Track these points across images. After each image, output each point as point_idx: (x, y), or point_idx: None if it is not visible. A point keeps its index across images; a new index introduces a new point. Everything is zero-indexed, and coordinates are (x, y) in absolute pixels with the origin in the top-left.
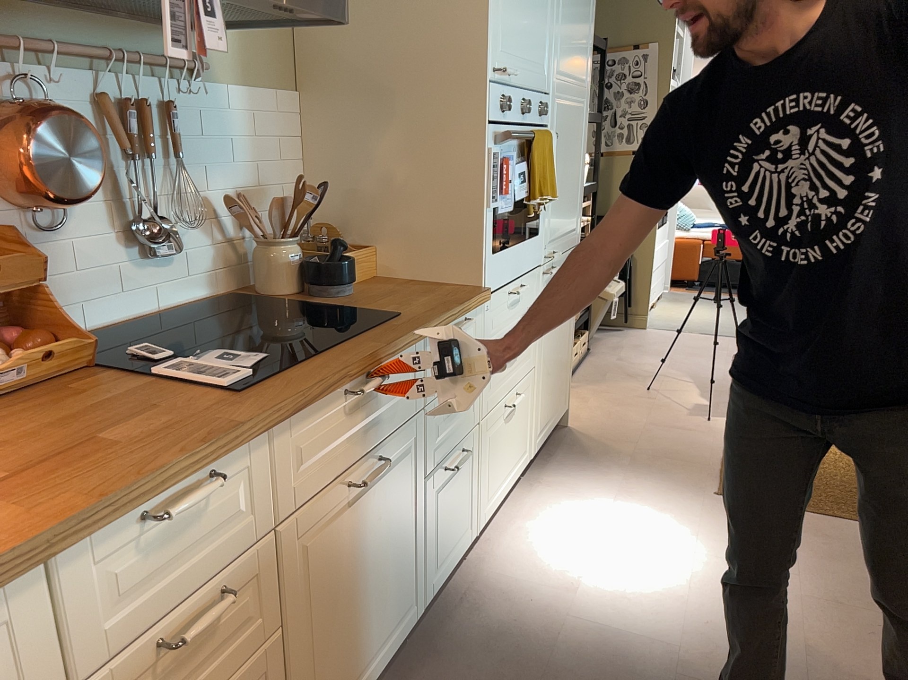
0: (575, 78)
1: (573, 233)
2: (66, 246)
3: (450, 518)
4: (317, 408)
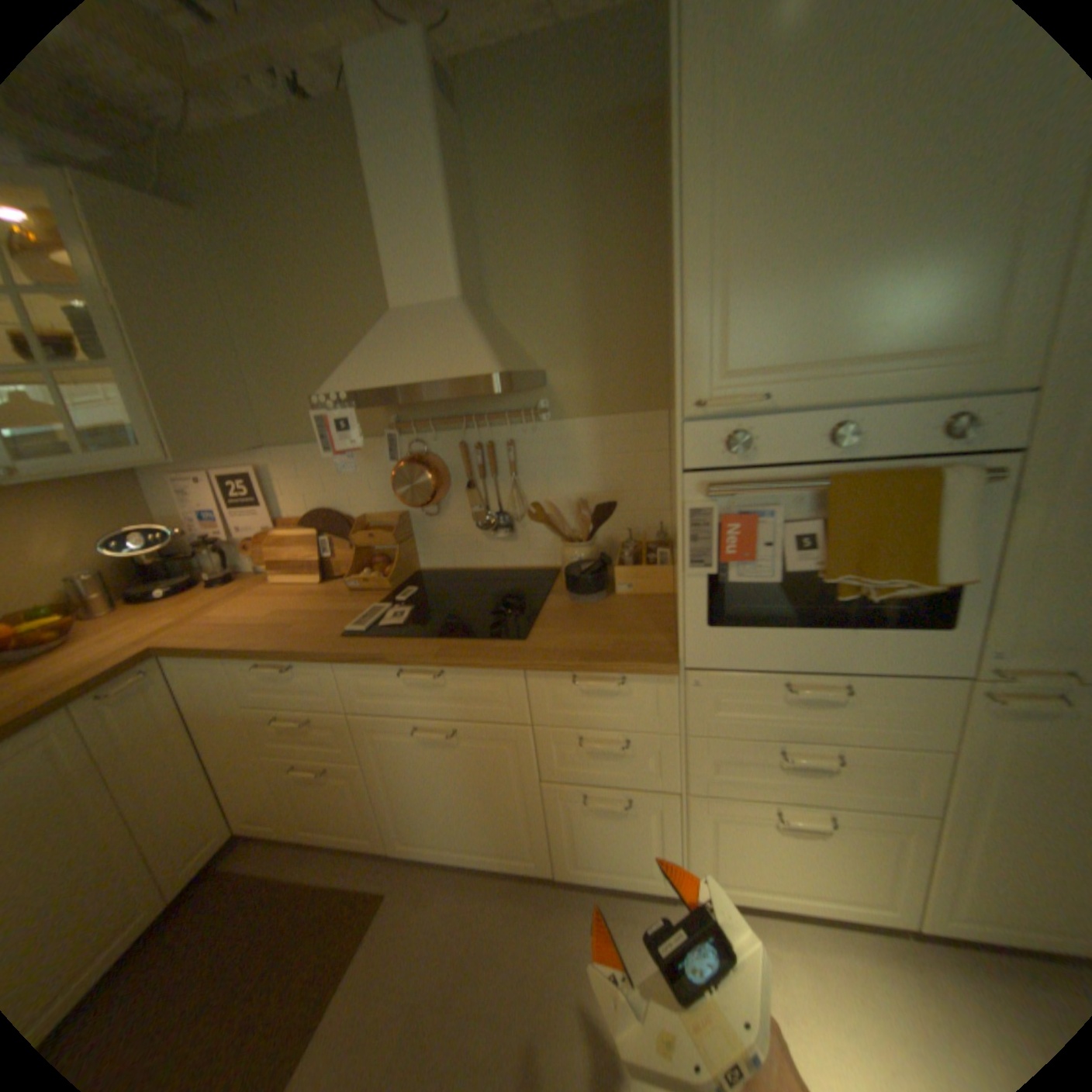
0: None
1: None
2: (446, 523)
3: (607, 843)
4: (374, 668)
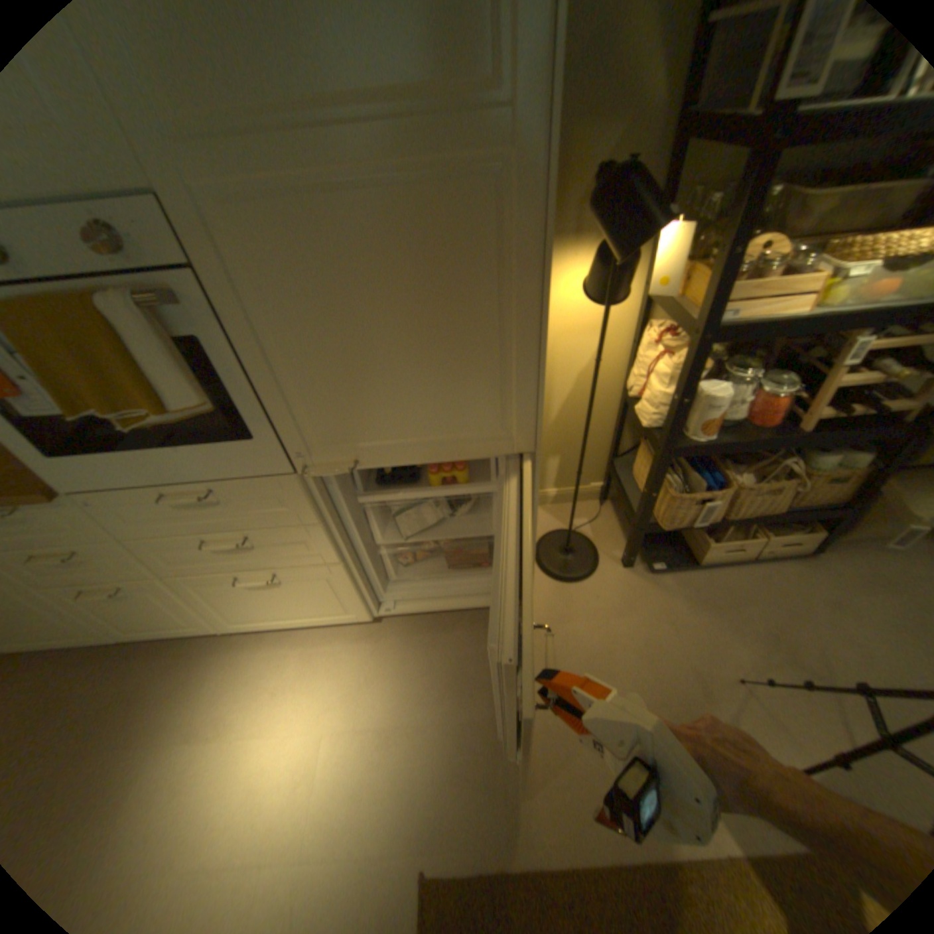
0: (348, 88)
1: (476, 437)
2: None
3: (128, 618)
4: None
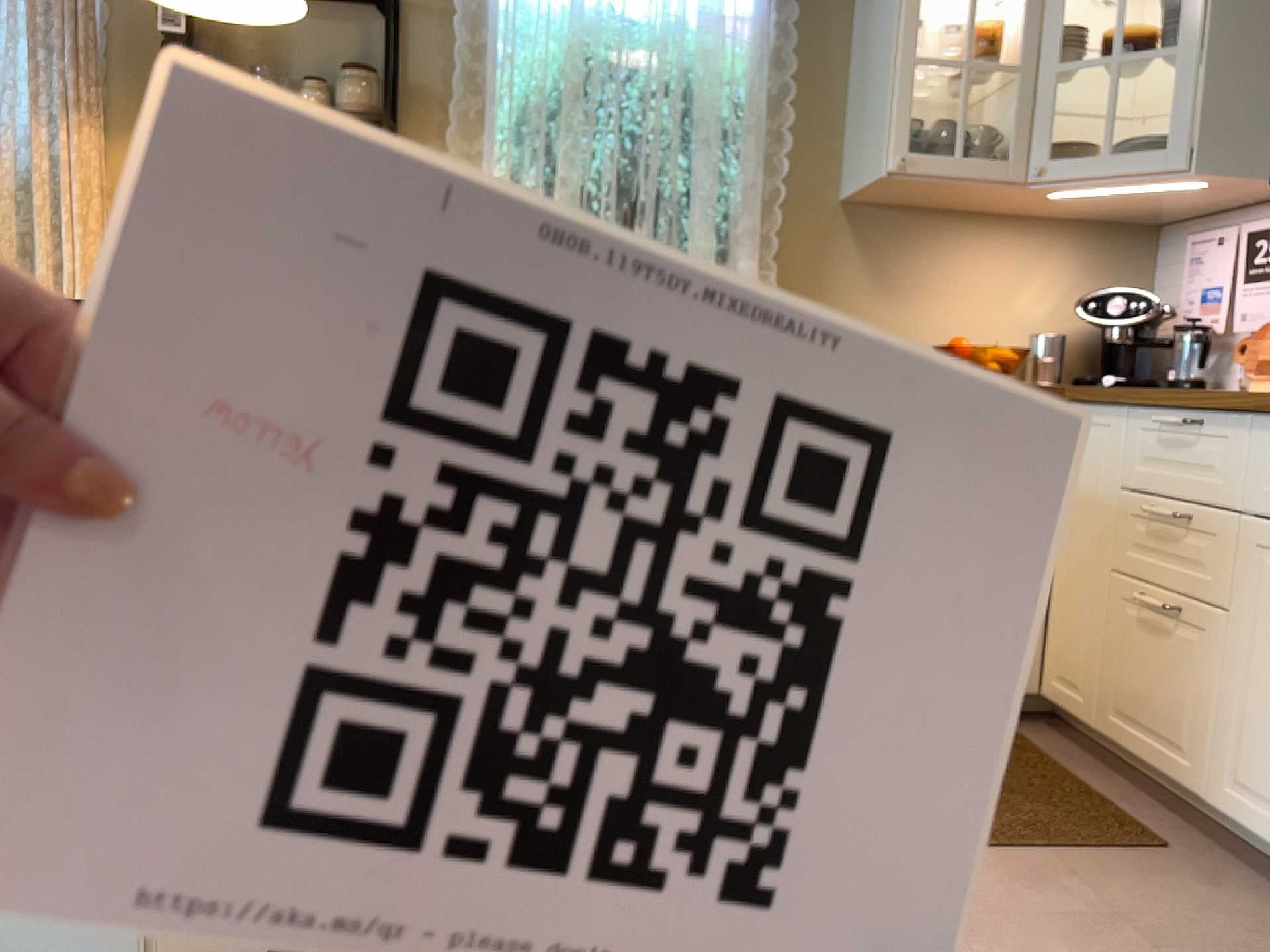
0: None
1: None
2: None
3: None
4: None
